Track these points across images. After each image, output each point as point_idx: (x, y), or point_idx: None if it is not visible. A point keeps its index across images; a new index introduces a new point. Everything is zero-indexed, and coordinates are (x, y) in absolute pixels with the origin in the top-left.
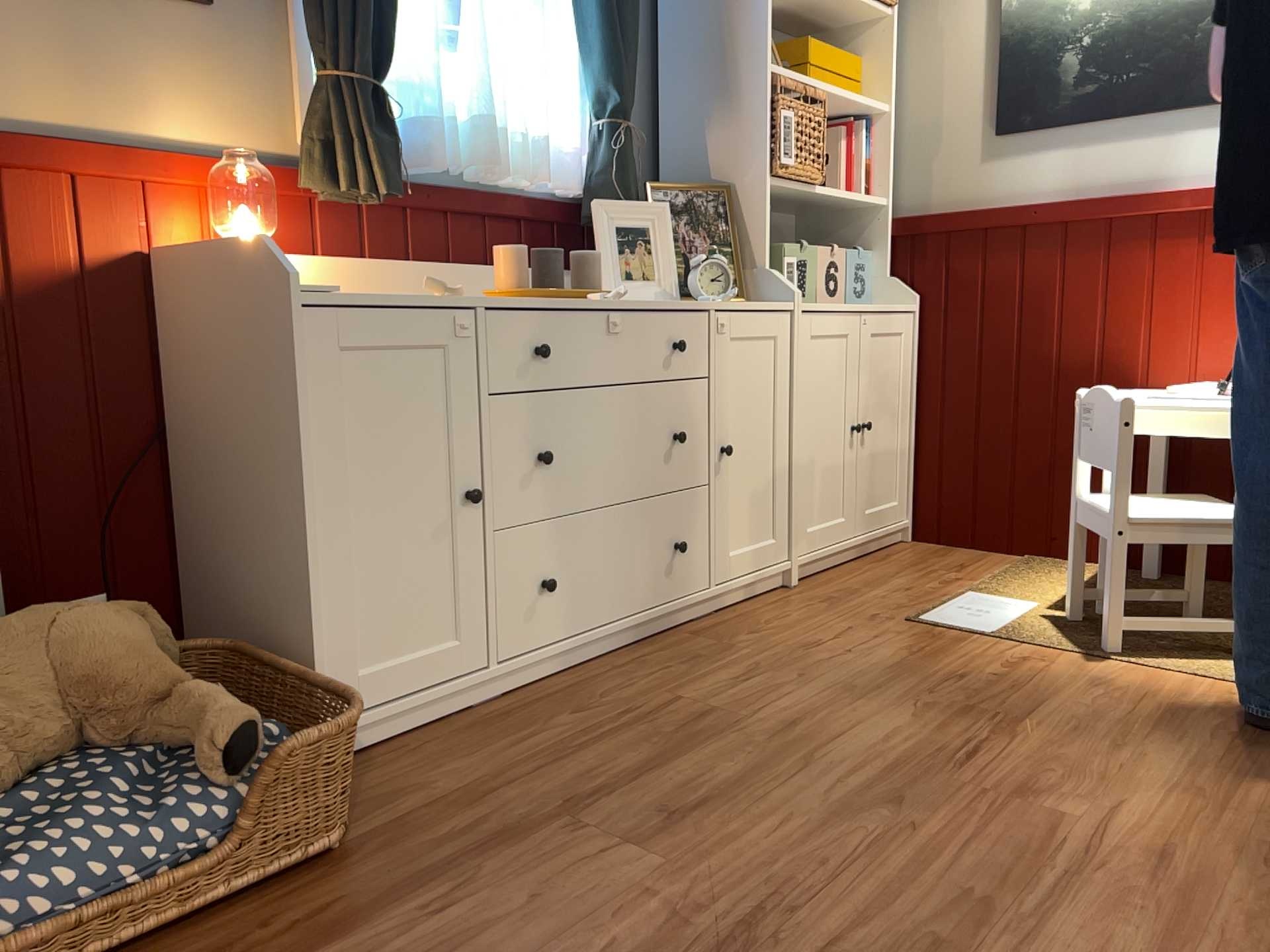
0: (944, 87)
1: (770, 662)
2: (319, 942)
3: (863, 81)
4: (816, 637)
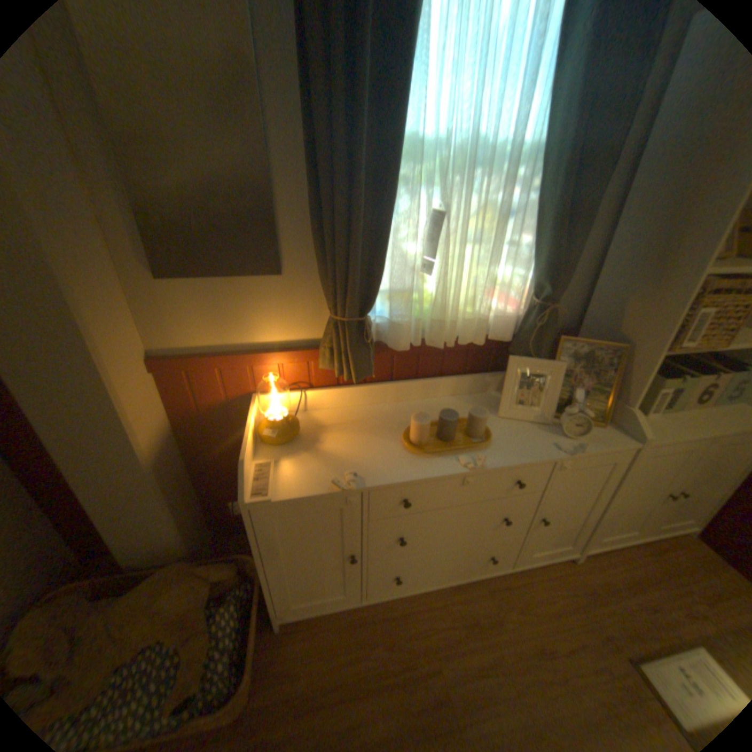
0: None
1: (511, 661)
2: None
3: None
4: (556, 646)
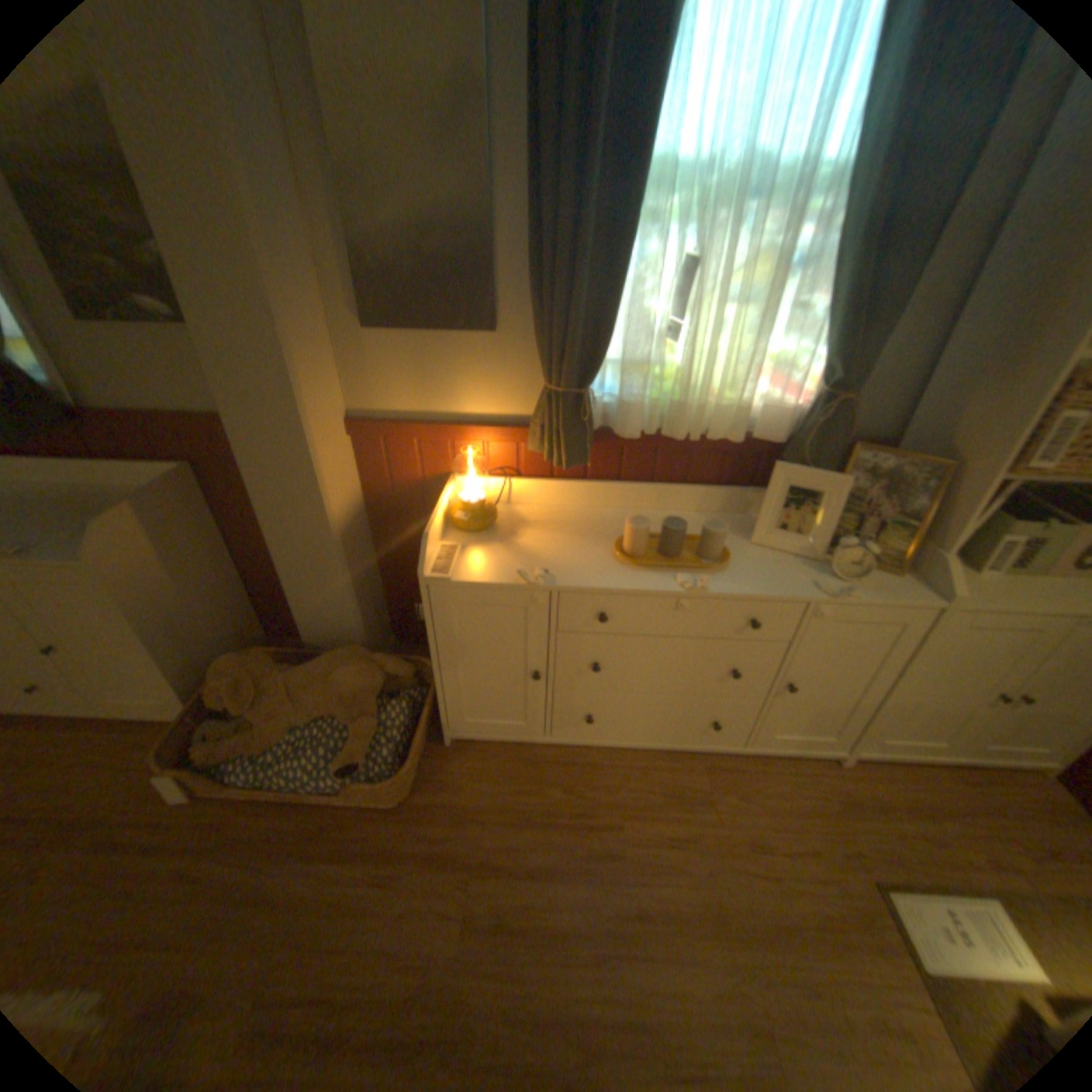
0: None
1: (712, 843)
2: (341, 859)
3: None
4: (777, 844)
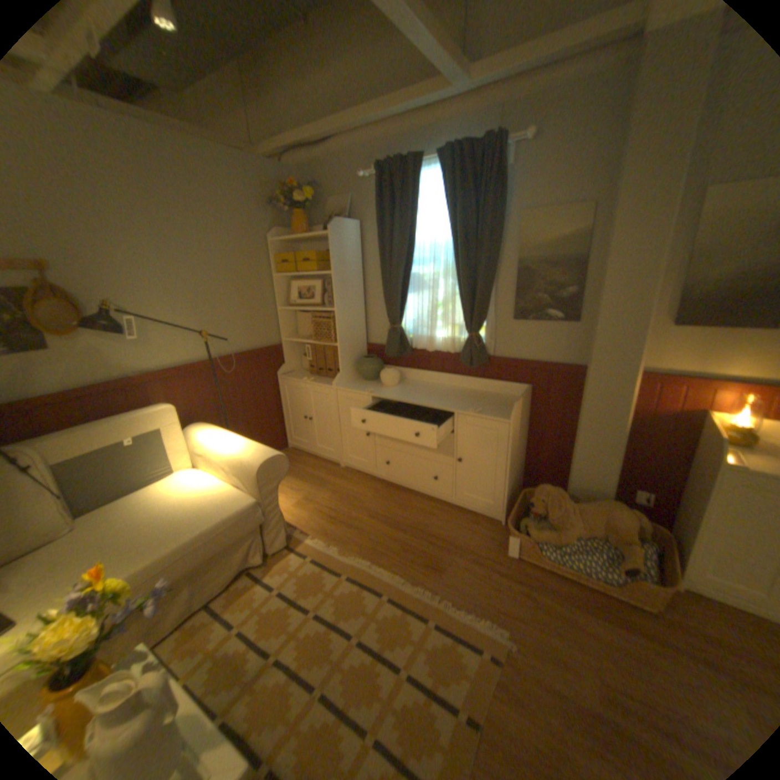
0: None
1: None
2: (625, 630)
3: None
4: None
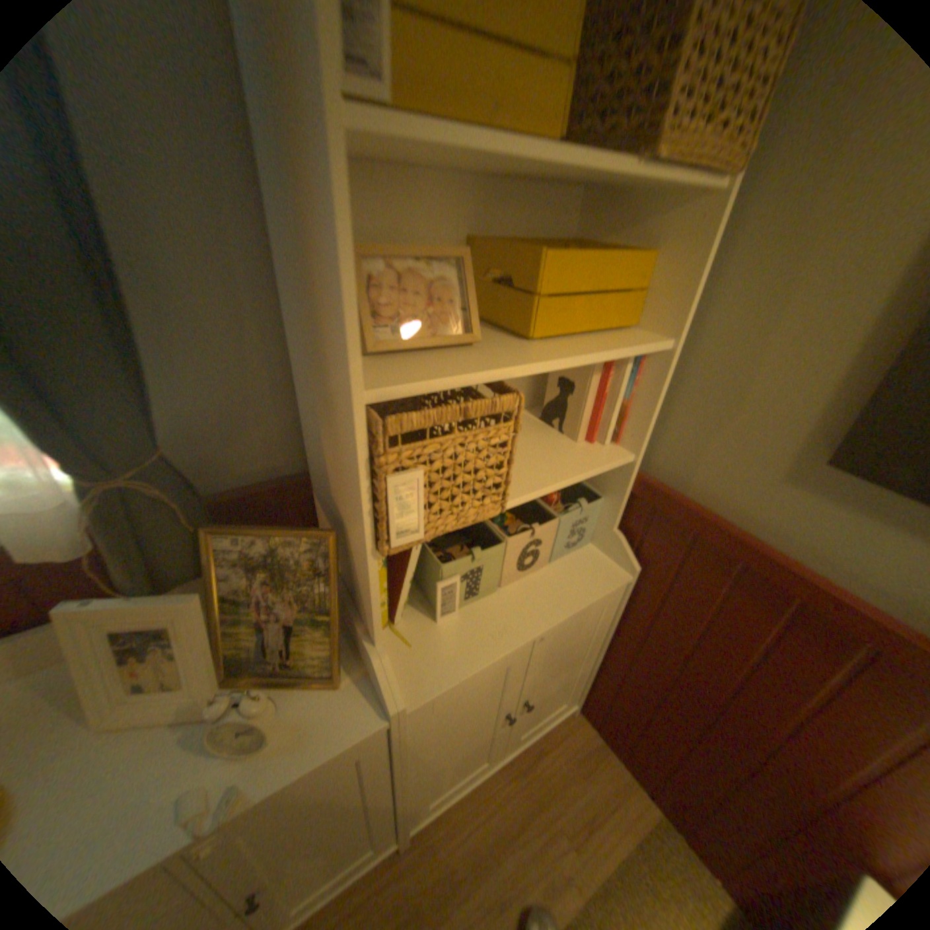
0: (780, 340)
1: None
2: None
3: (655, 288)
4: None
